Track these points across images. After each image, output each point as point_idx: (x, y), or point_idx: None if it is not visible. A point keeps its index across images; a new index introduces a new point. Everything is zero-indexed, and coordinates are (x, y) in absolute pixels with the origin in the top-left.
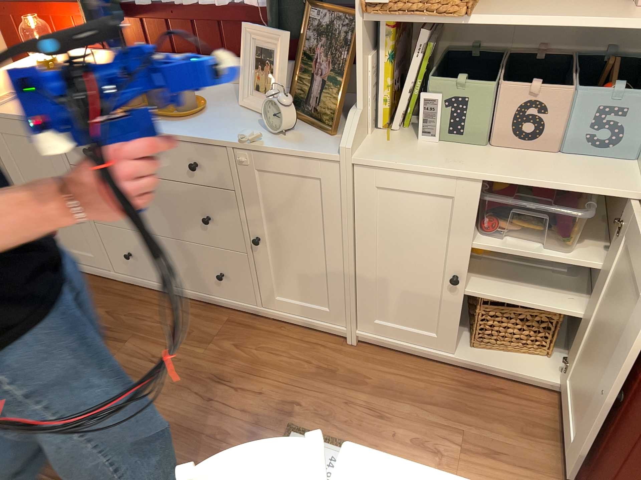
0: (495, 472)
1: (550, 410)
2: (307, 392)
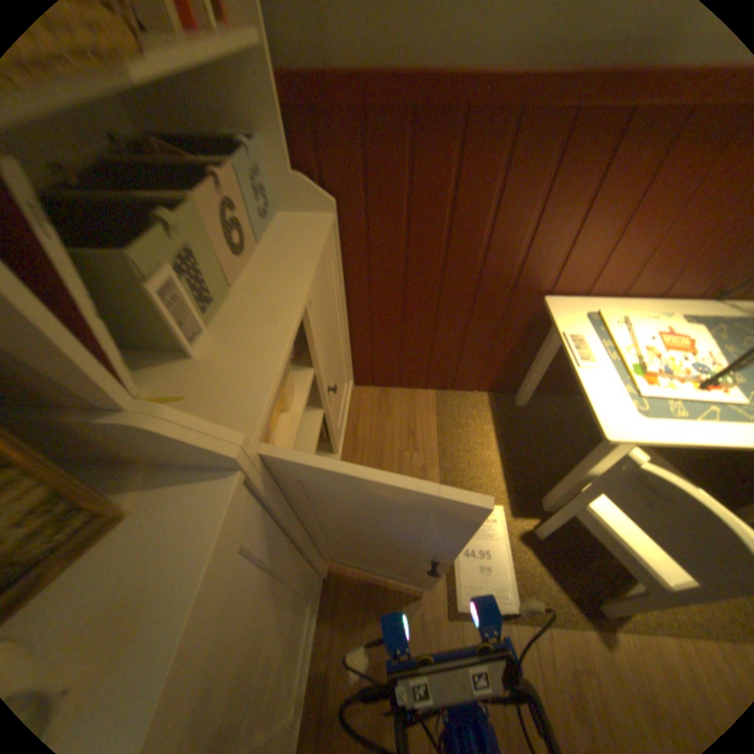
0: (427, 427)
1: (366, 396)
2: (407, 612)
